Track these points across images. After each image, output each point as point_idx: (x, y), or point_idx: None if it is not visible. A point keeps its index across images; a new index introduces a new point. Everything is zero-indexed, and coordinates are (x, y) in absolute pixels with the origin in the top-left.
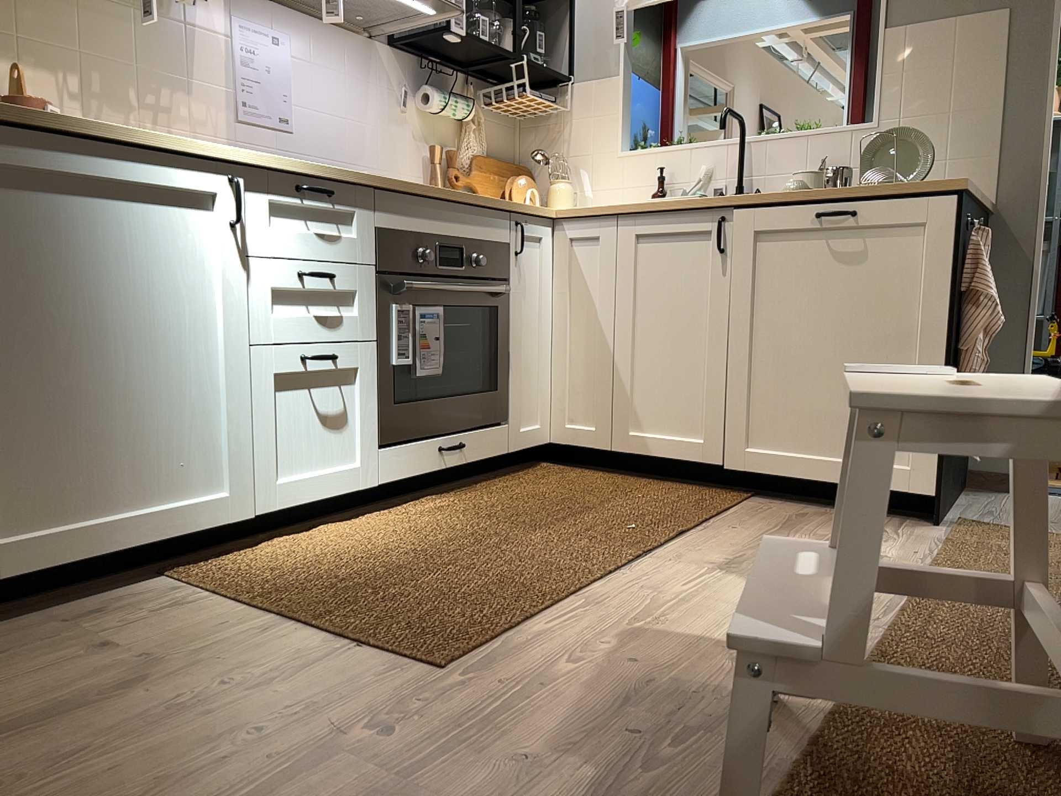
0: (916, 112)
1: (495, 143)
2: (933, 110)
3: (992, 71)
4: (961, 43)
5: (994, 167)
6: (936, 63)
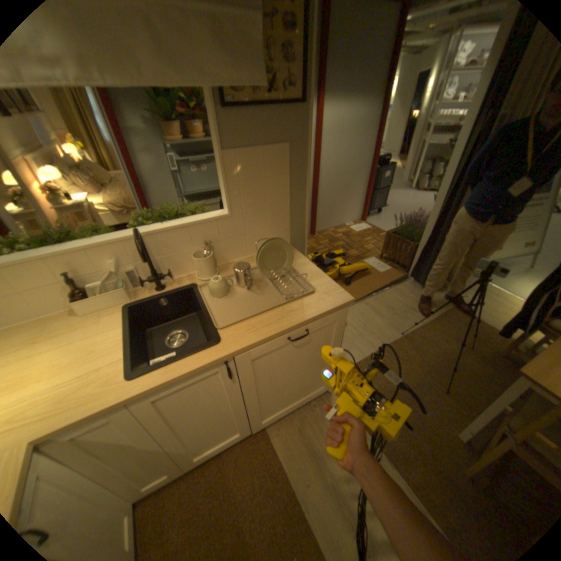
0: (251, 204)
1: None
2: (260, 203)
3: (285, 180)
4: (269, 162)
5: (289, 228)
6: (258, 174)
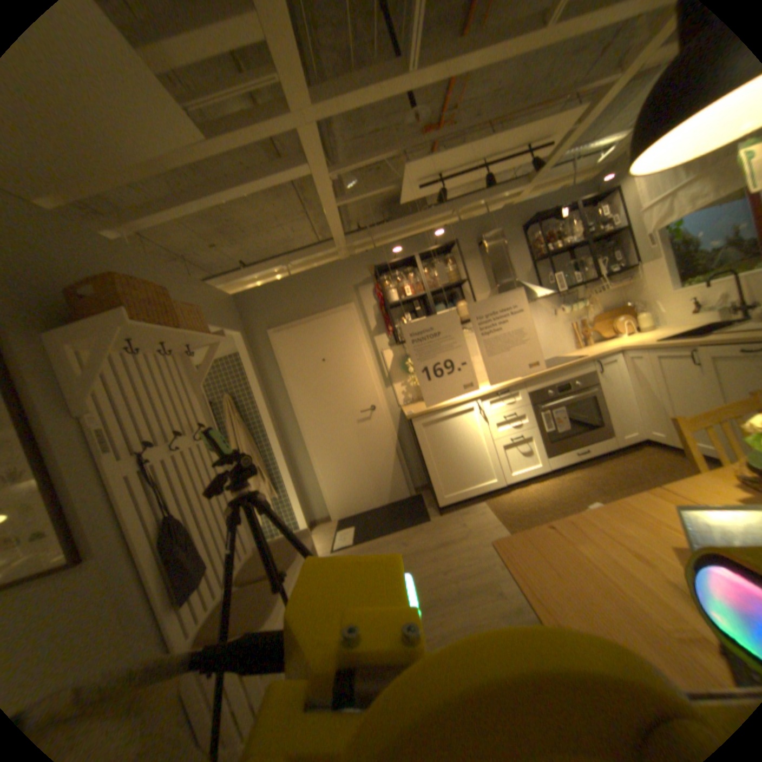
0: None
1: (611, 301)
2: None
3: None
4: None
5: None
6: None
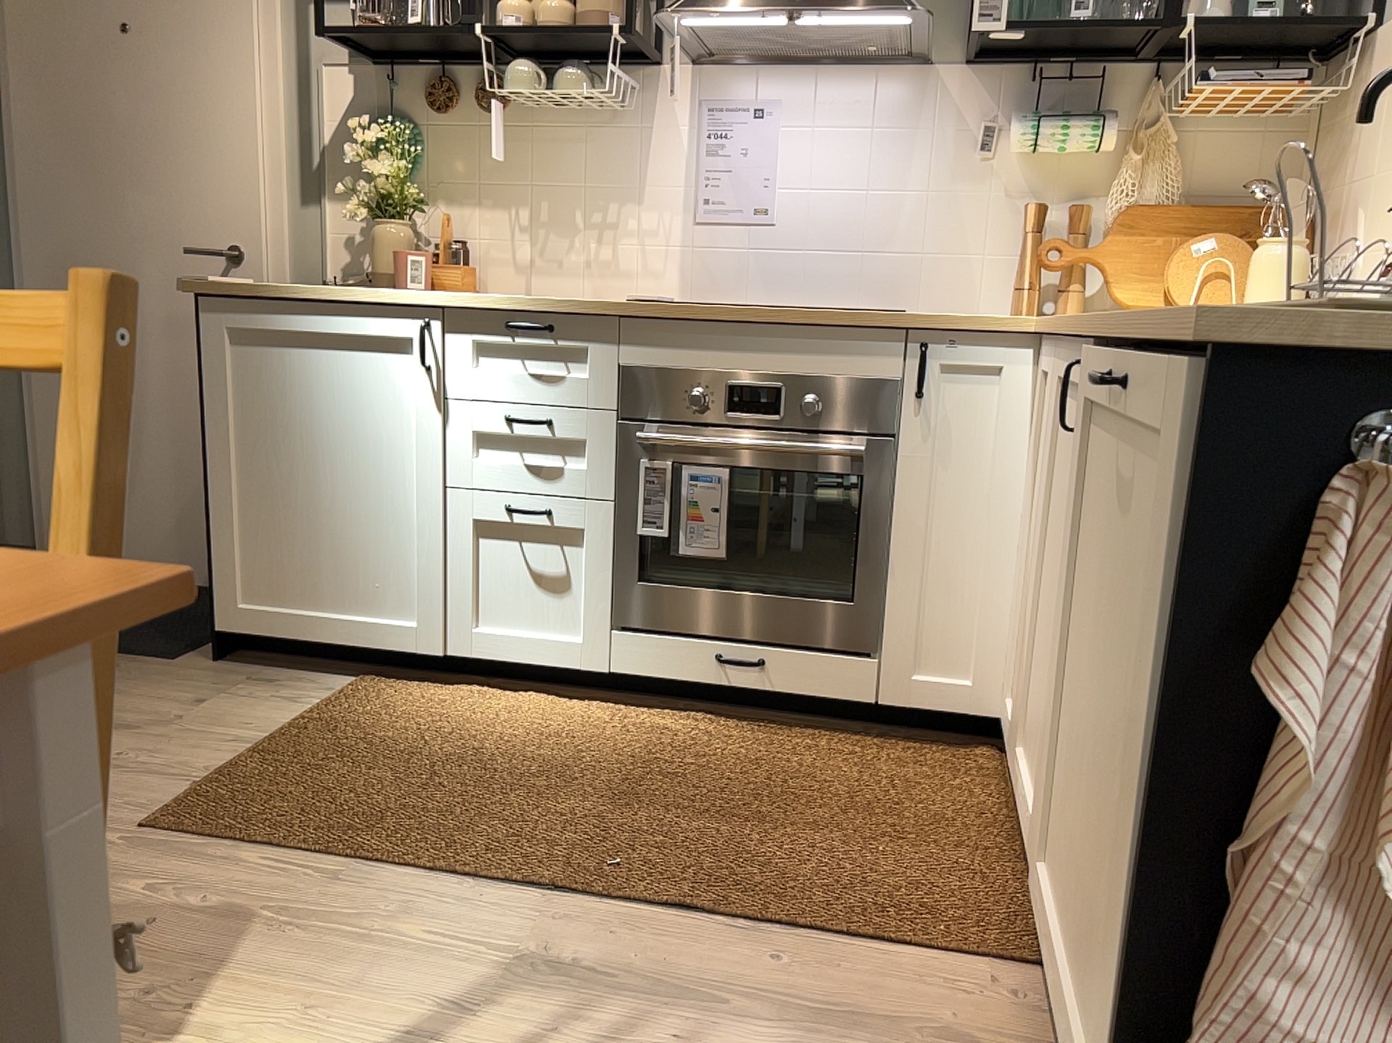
0: None
1: (1231, 170)
2: None
3: None
4: None
5: None
6: None
